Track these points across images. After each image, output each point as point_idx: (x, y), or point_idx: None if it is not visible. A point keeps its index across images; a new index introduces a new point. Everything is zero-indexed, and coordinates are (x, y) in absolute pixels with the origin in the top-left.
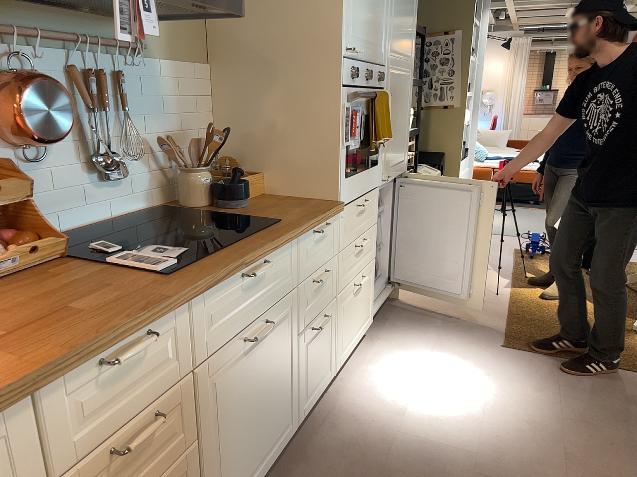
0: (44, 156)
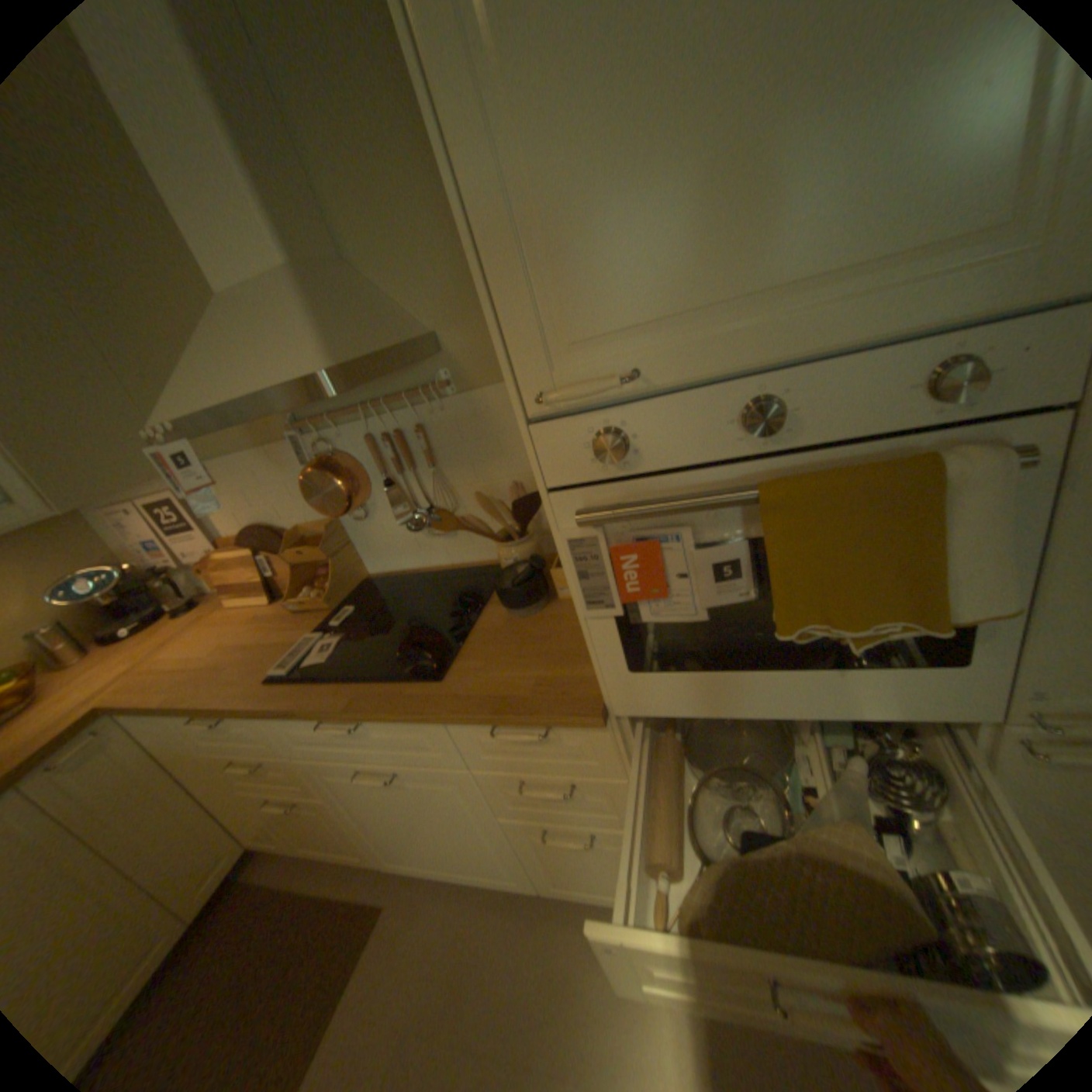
0: (372, 513)
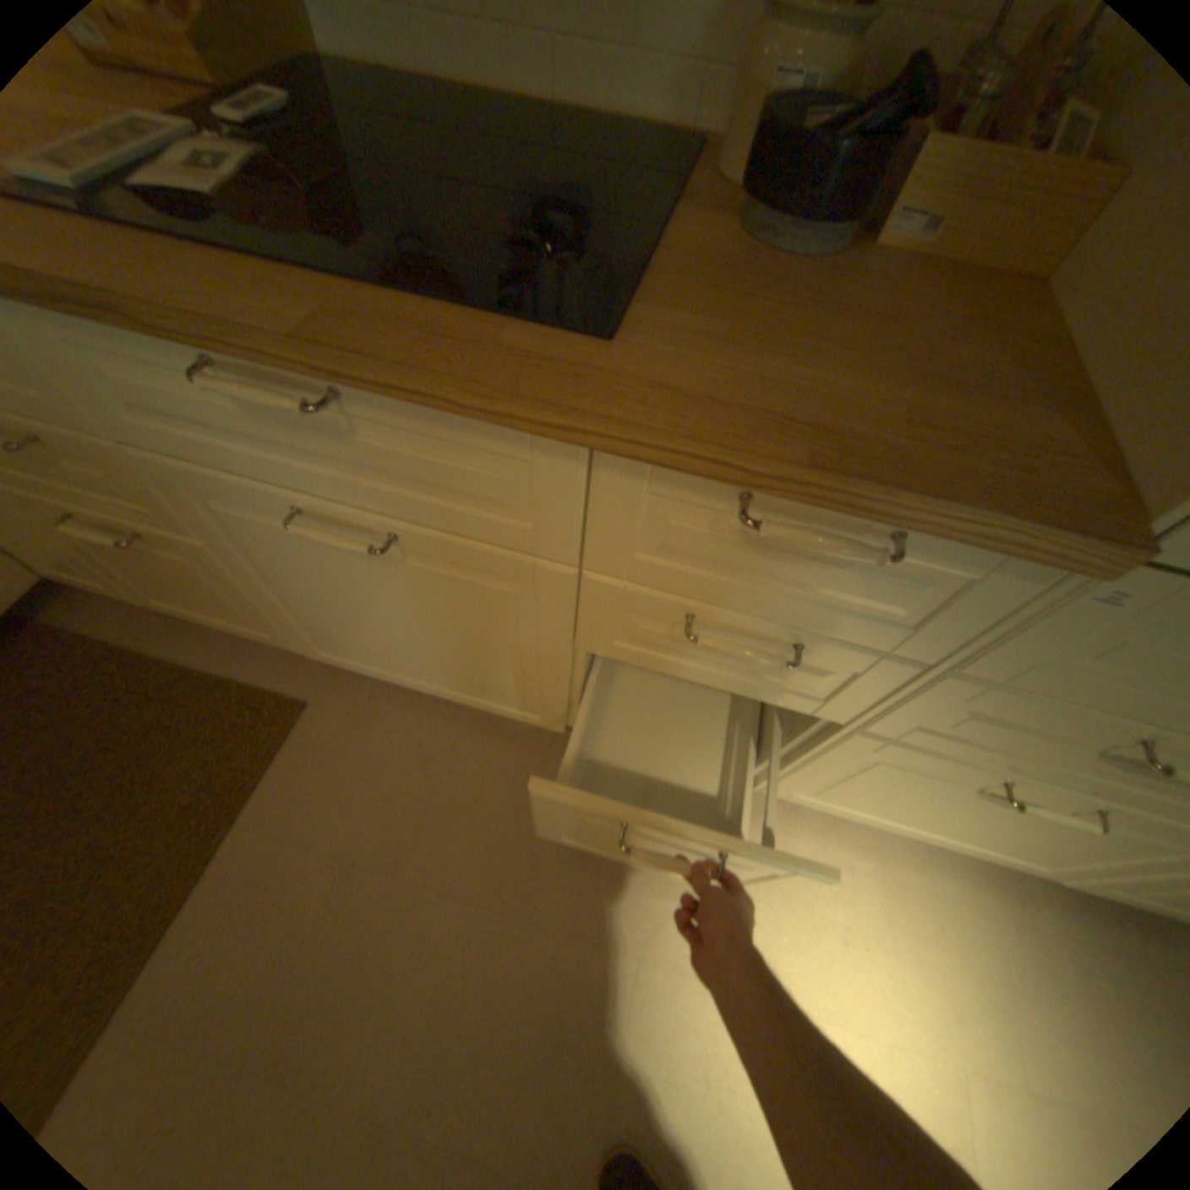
0: None
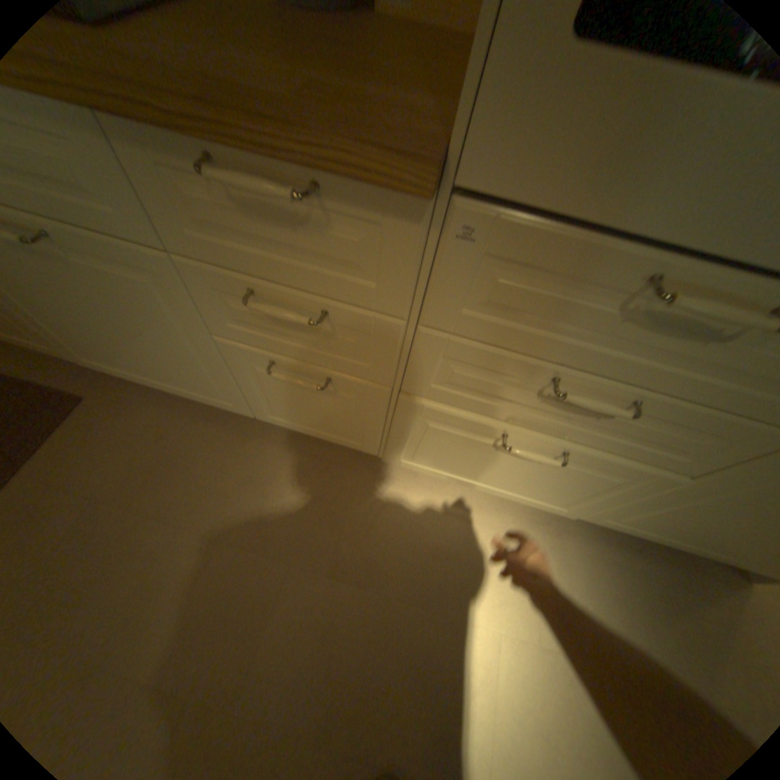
0: None
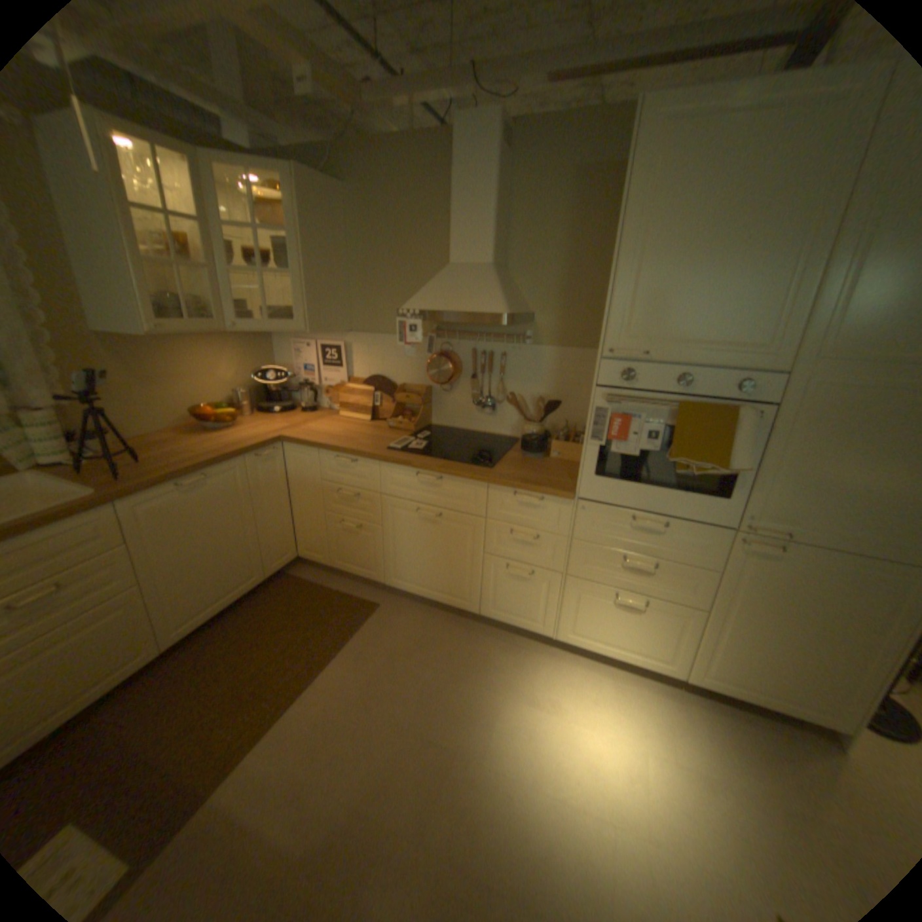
0: (452, 390)
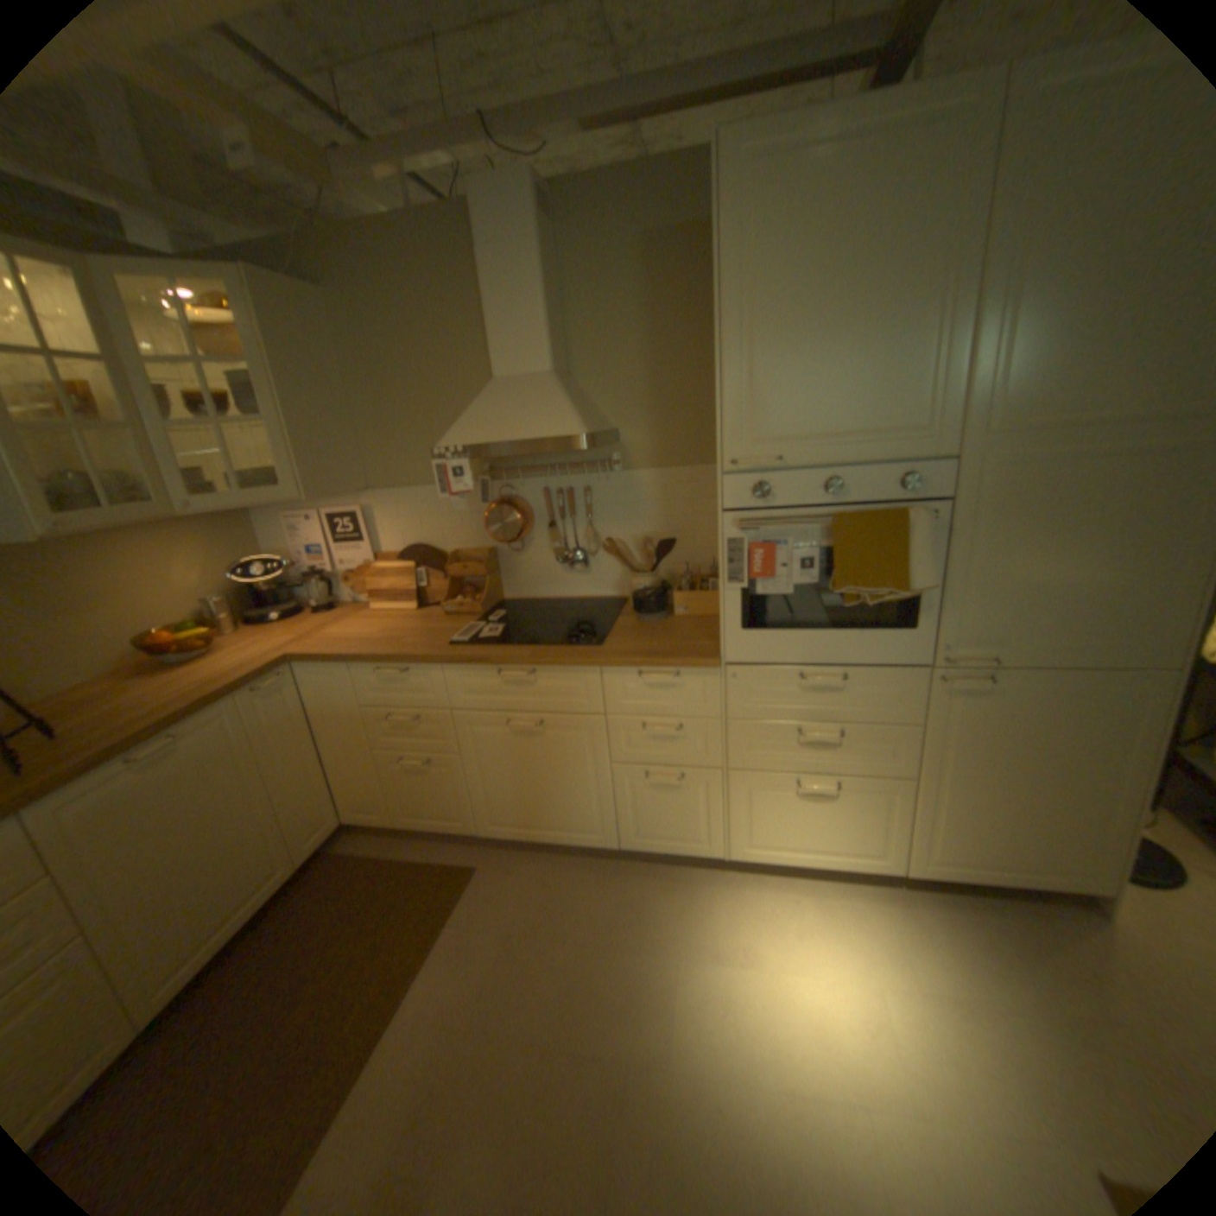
0: (526, 547)
